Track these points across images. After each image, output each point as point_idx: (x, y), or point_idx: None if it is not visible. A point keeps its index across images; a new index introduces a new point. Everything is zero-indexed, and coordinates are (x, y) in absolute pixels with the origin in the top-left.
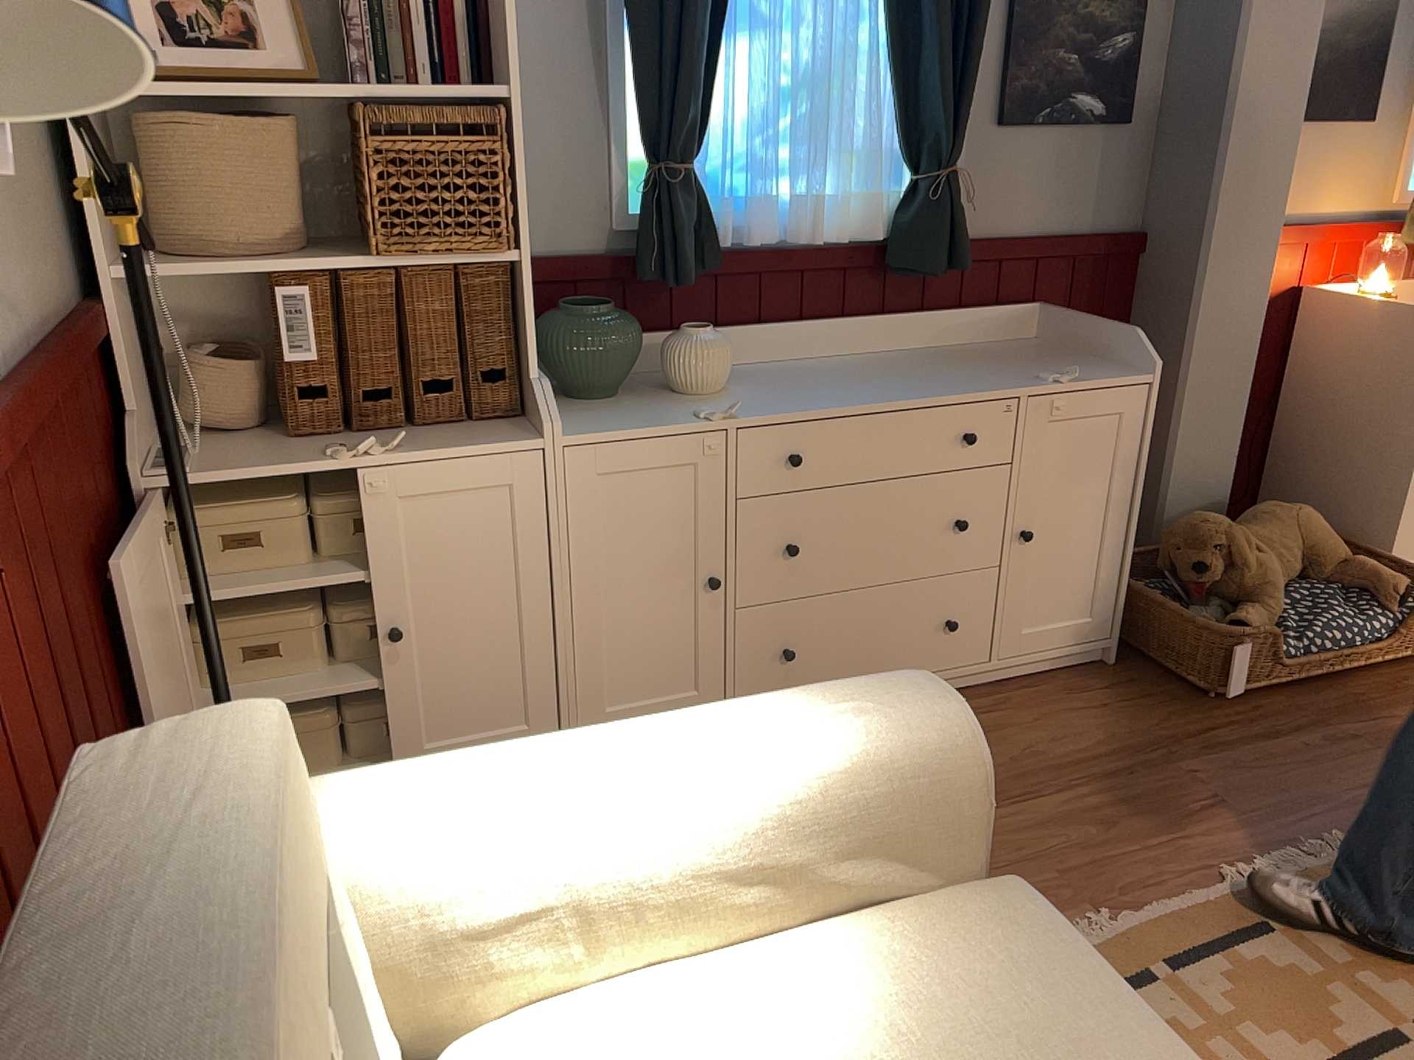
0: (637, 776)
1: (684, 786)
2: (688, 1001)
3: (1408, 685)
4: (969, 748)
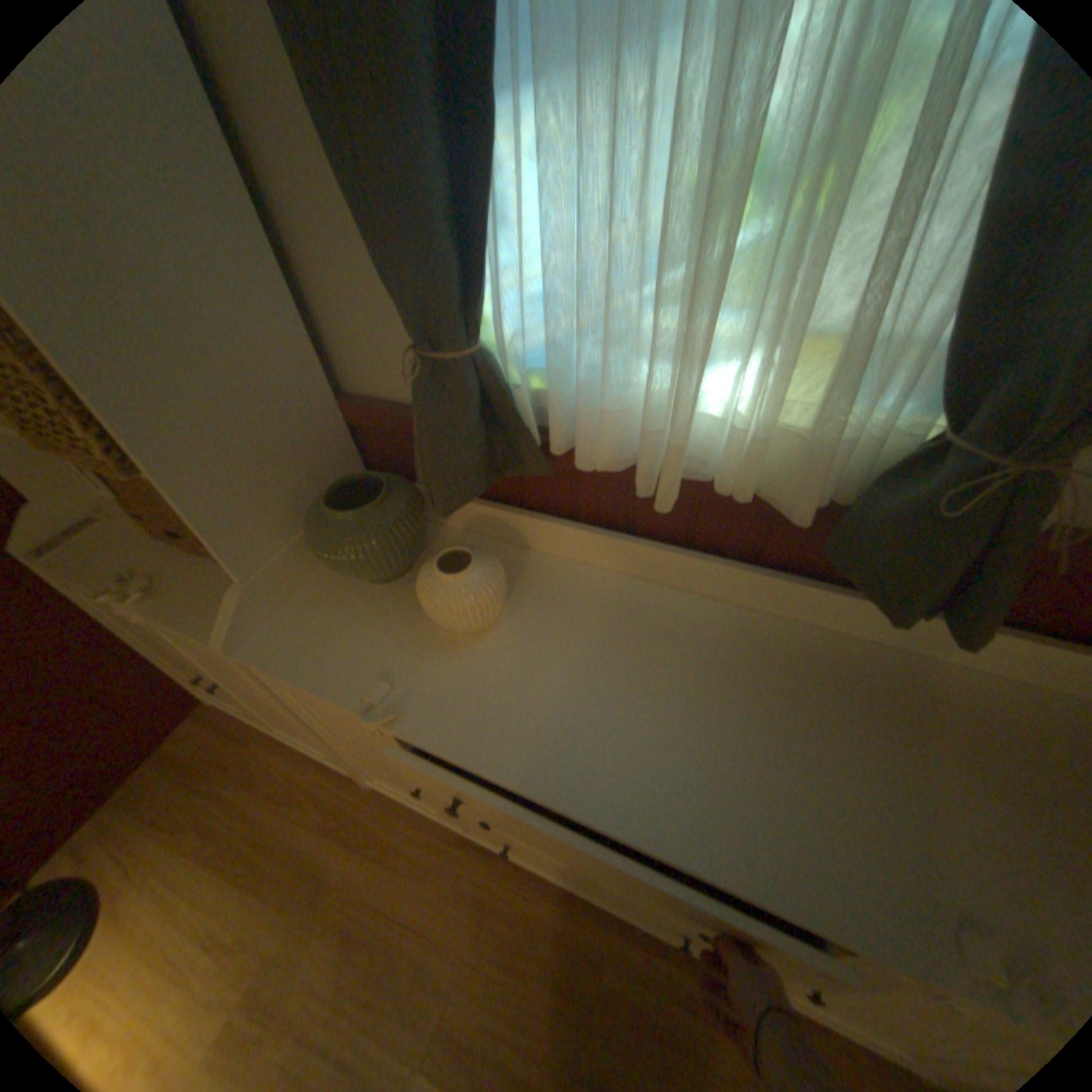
0: None
1: None
2: None
3: None
4: None
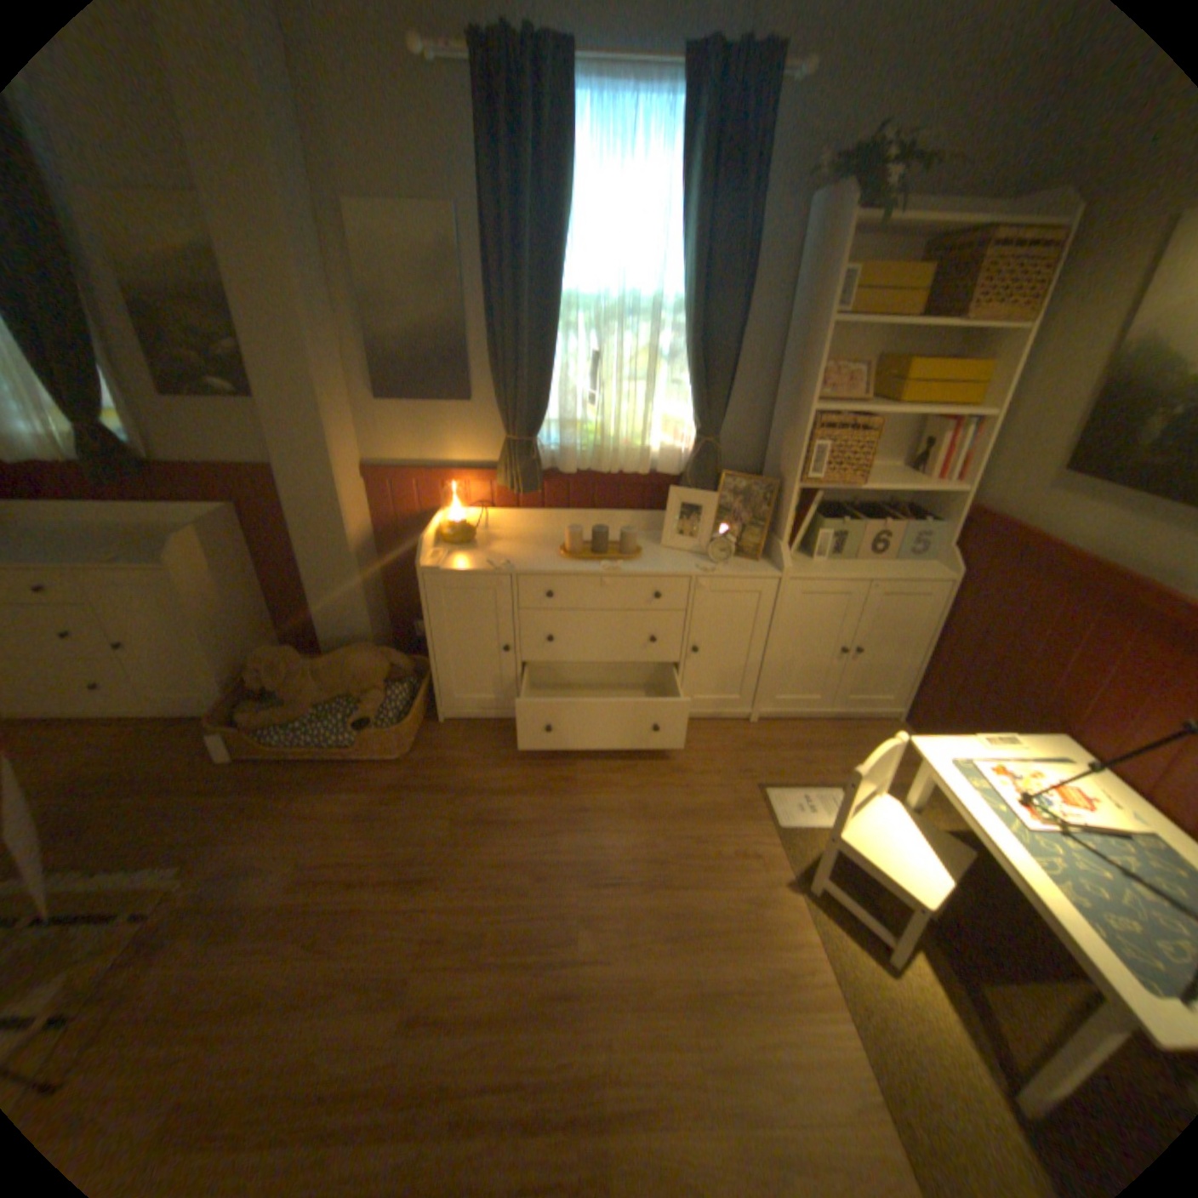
0: None
1: None
2: None
3: (346, 782)
4: None
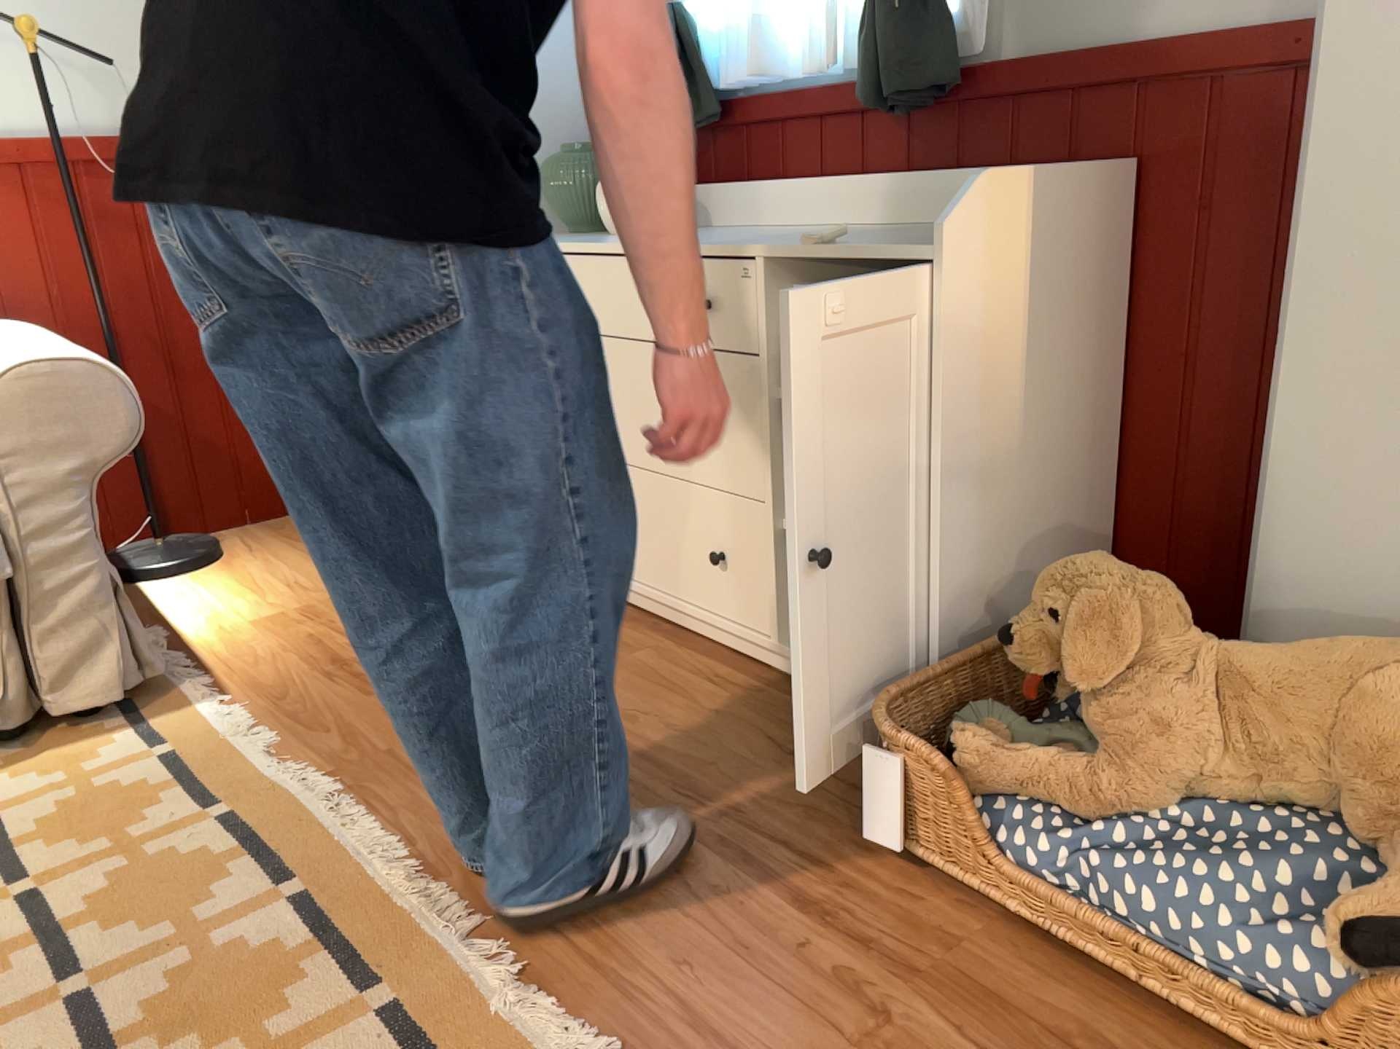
0: None
1: None
2: None
3: None
4: (0, 390)
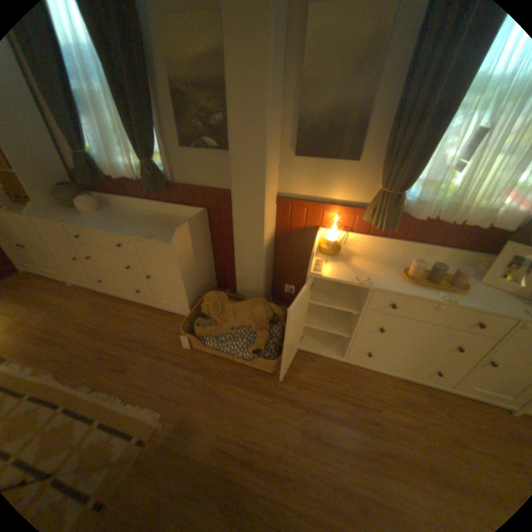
0: None
1: None
2: None
3: (244, 379)
4: None
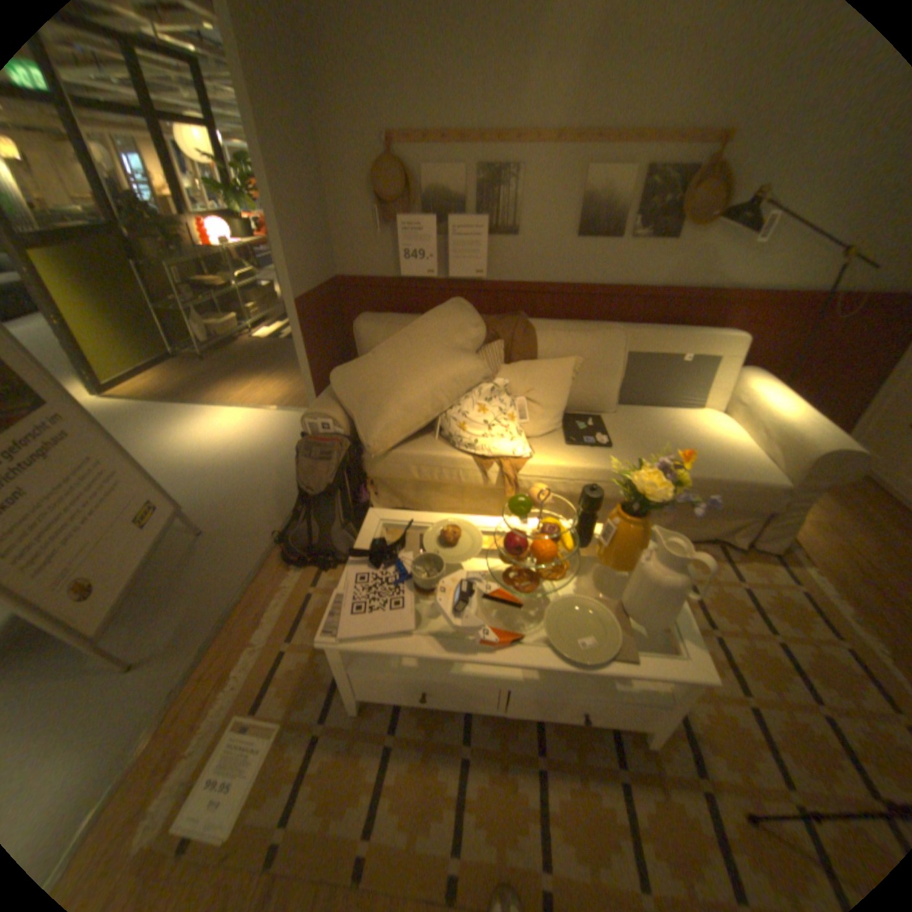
0: (783, 404)
1: (782, 410)
2: (735, 434)
3: None
4: (824, 456)
